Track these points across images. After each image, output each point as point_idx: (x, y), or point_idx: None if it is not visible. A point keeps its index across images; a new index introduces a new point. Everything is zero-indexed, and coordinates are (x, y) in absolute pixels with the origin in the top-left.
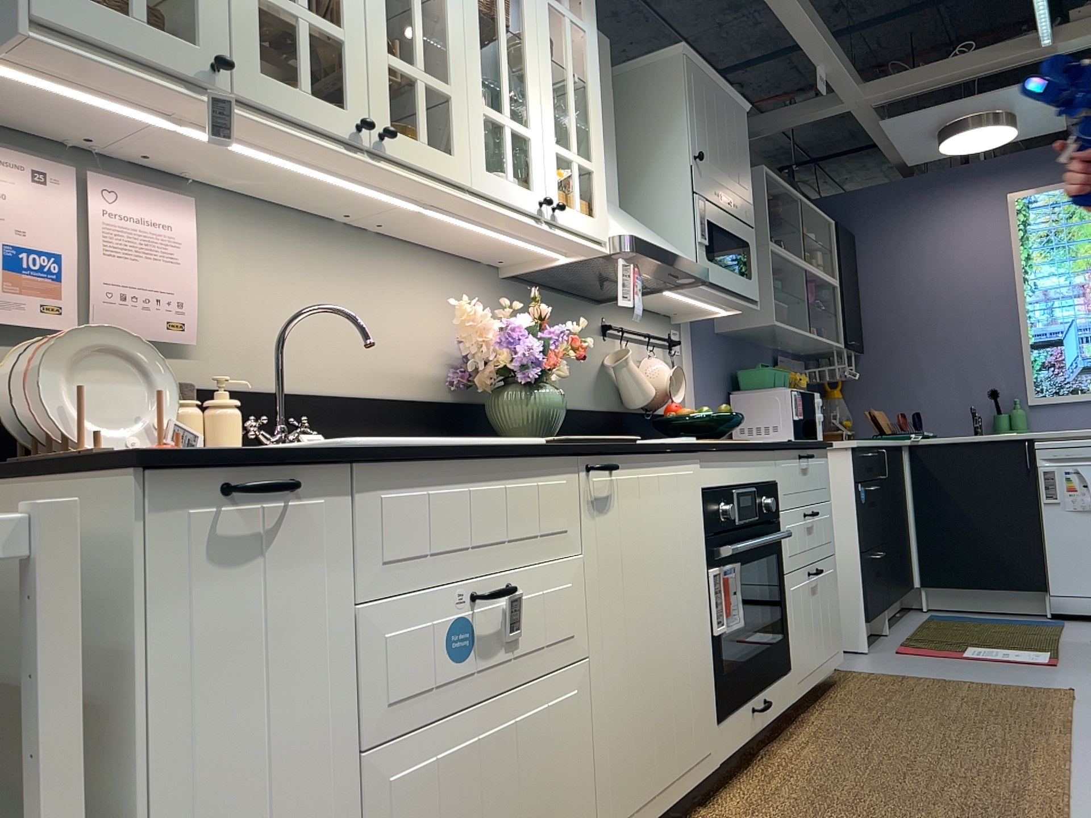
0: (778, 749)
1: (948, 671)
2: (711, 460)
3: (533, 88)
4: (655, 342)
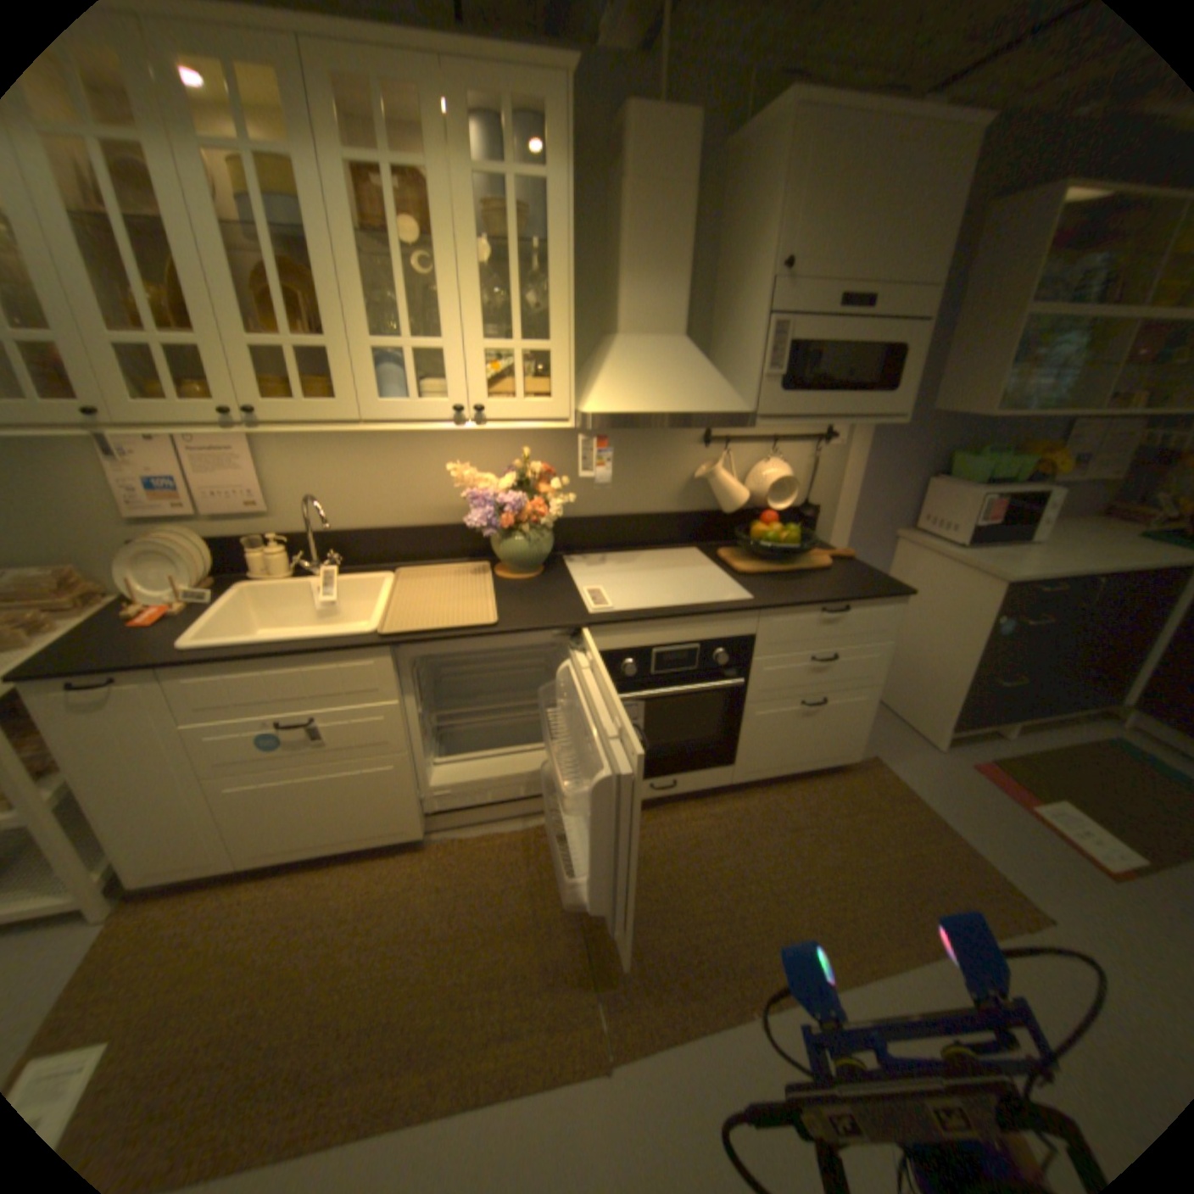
0: (683, 812)
1: (975, 821)
2: (612, 631)
3: (446, 292)
4: (794, 439)
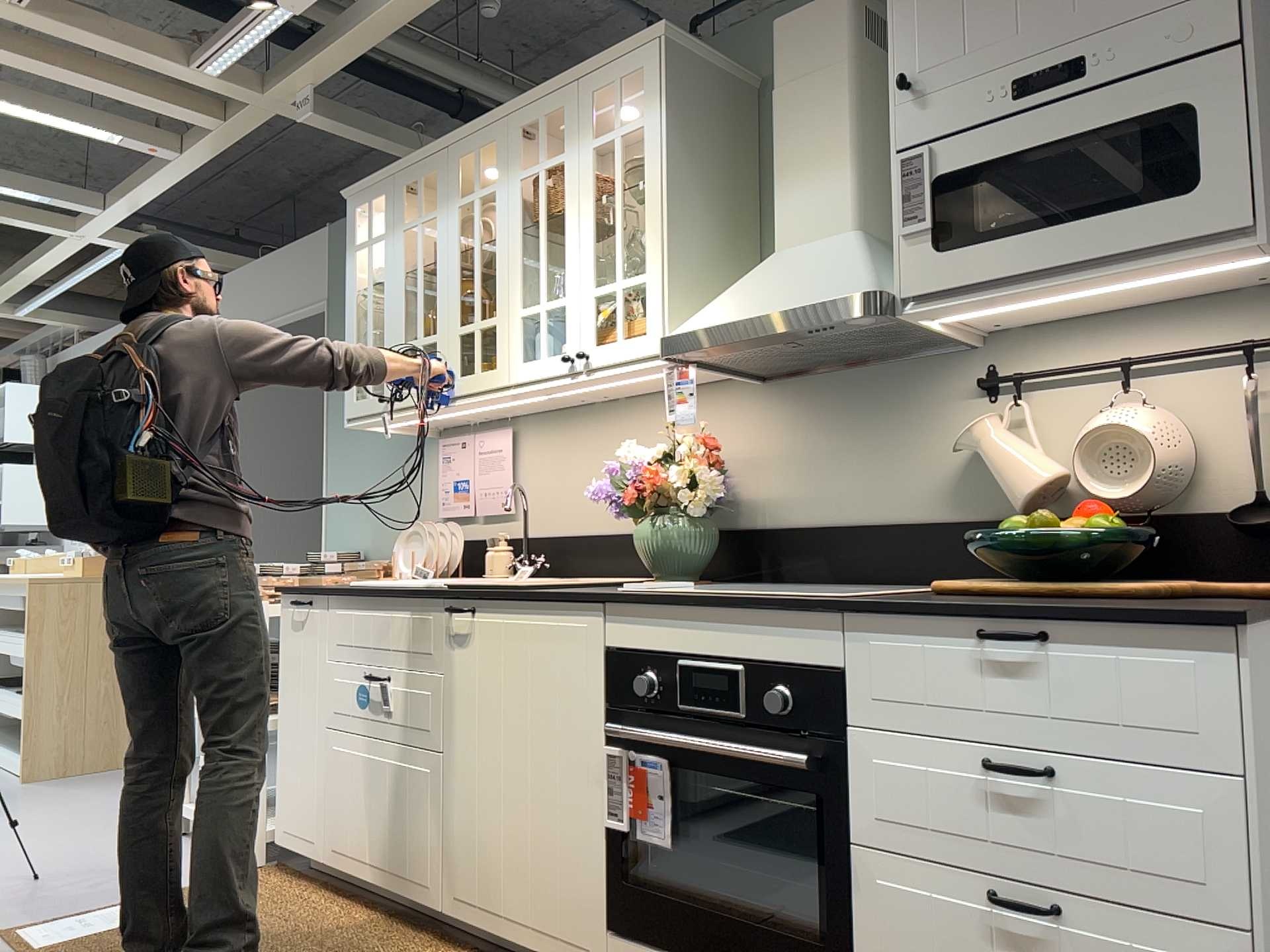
0: None
1: None
2: (627, 615)
3: (569, 253)
4: (1188, 361)
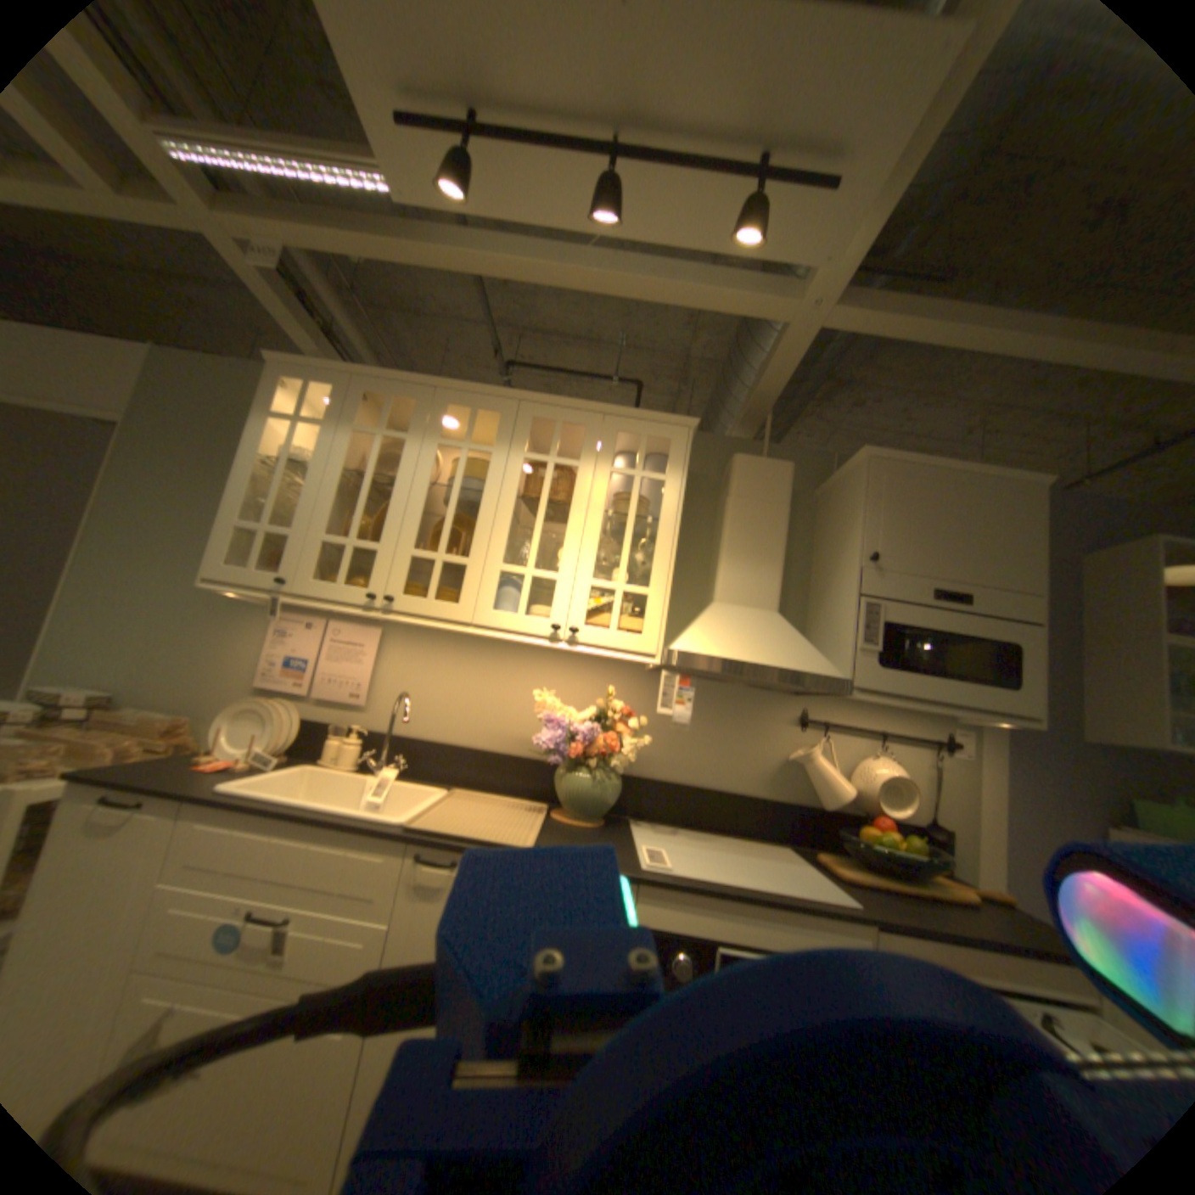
0: None
1: None
2: (664, 900)
3: (570, 541)
4: (906, 742)
